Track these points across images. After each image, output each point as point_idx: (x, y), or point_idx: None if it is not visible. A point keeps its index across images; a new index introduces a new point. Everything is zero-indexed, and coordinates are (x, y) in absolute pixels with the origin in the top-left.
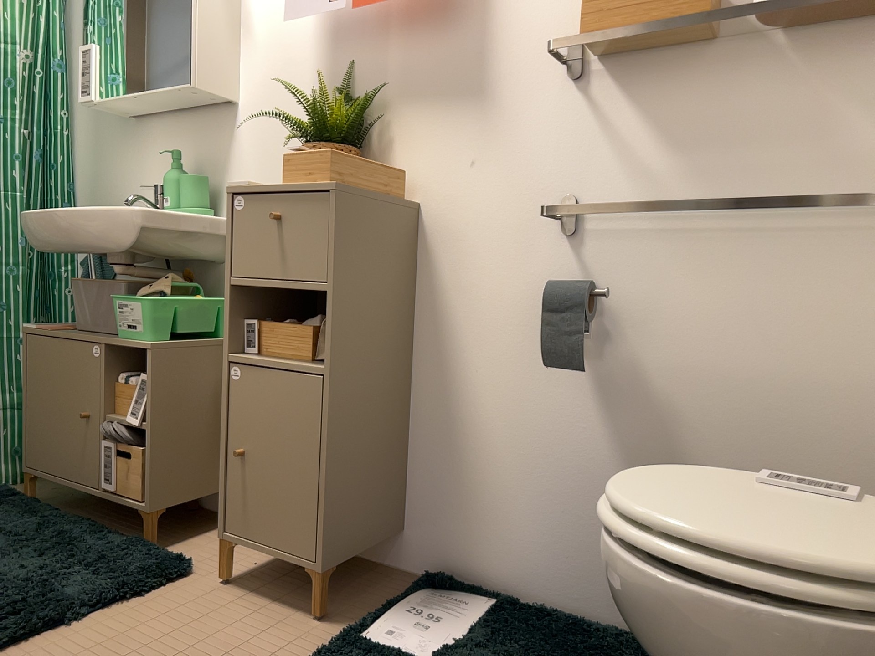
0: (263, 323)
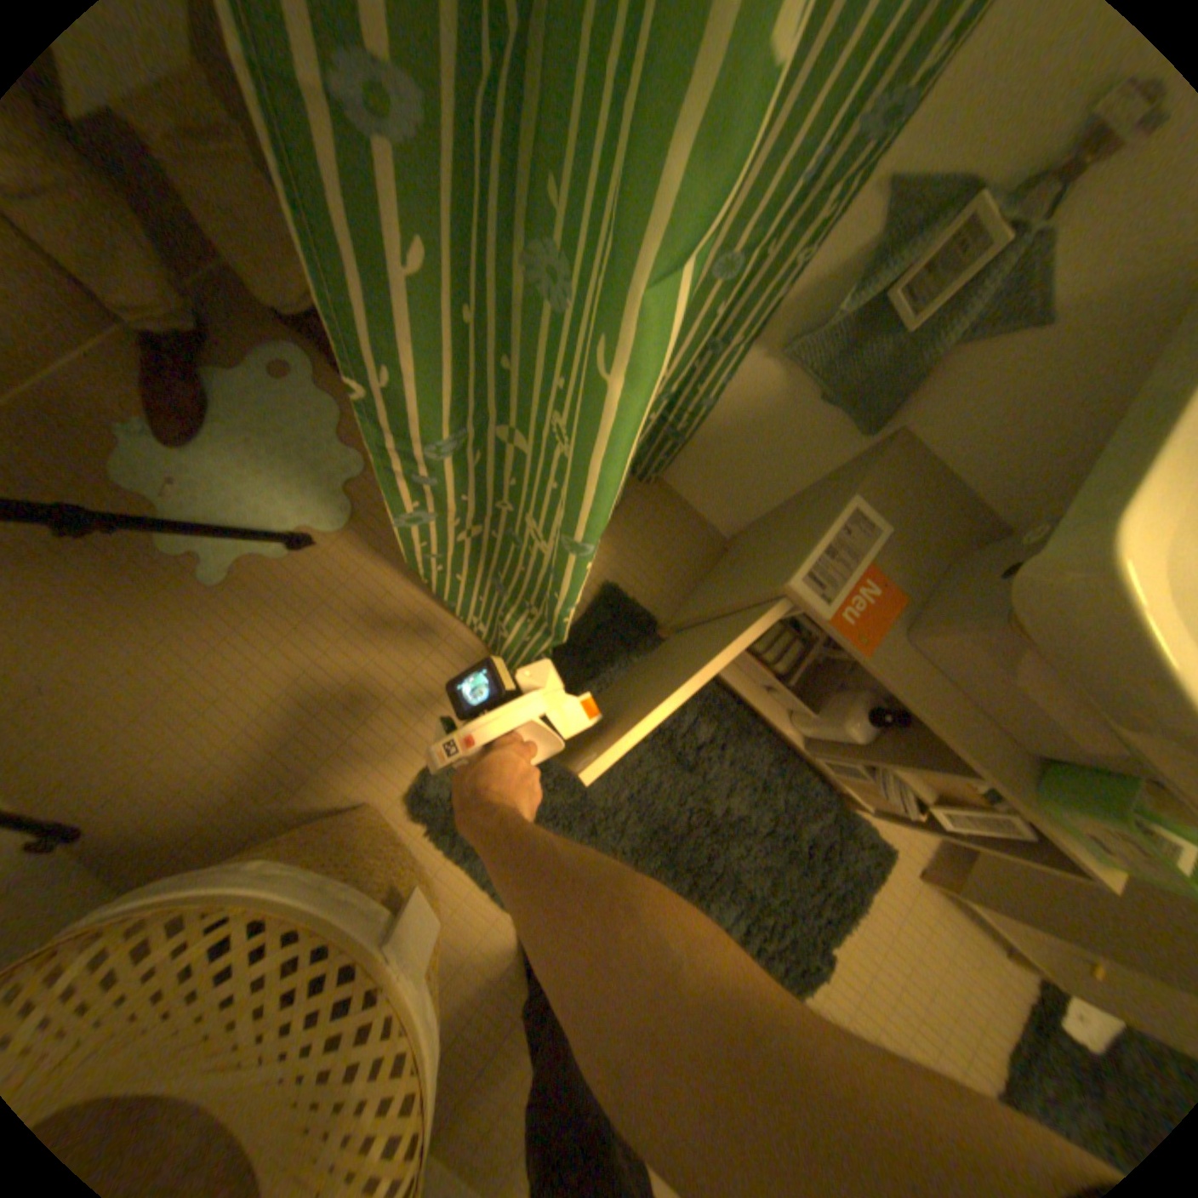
0: None
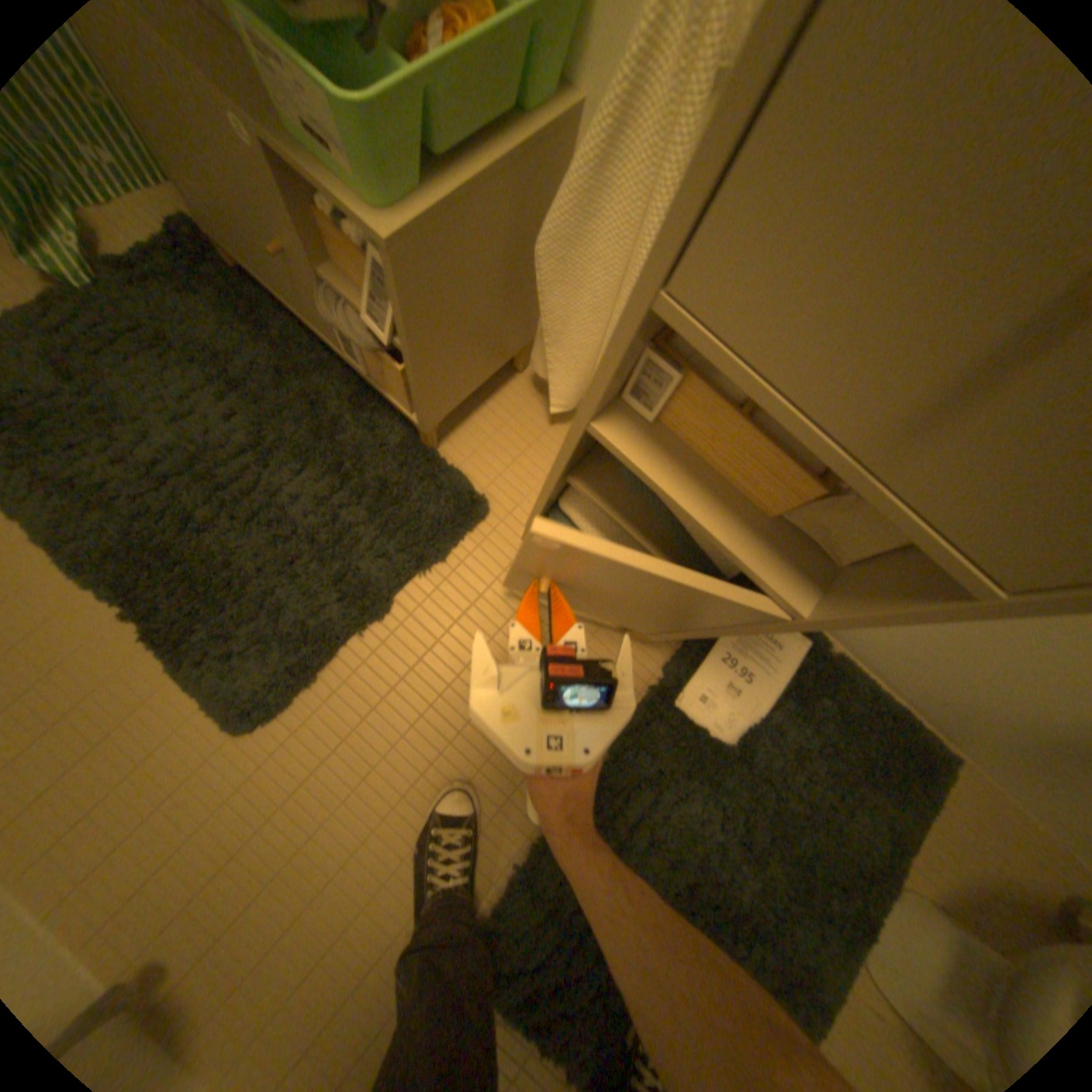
0: (703, 375)
